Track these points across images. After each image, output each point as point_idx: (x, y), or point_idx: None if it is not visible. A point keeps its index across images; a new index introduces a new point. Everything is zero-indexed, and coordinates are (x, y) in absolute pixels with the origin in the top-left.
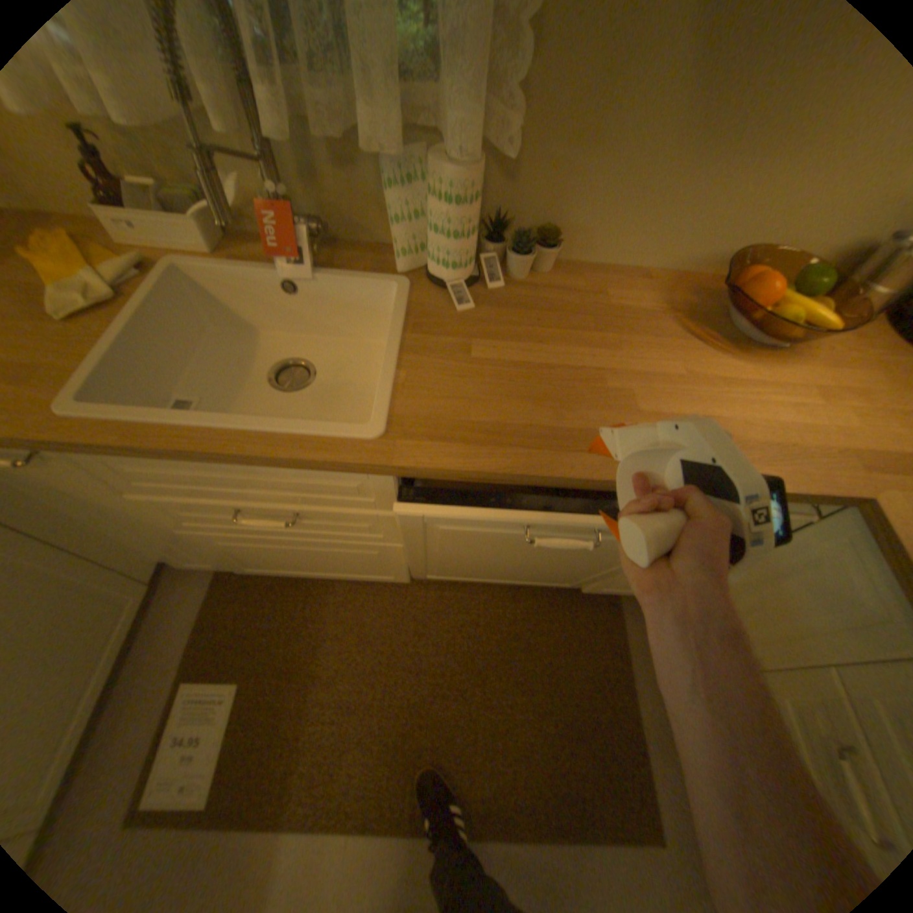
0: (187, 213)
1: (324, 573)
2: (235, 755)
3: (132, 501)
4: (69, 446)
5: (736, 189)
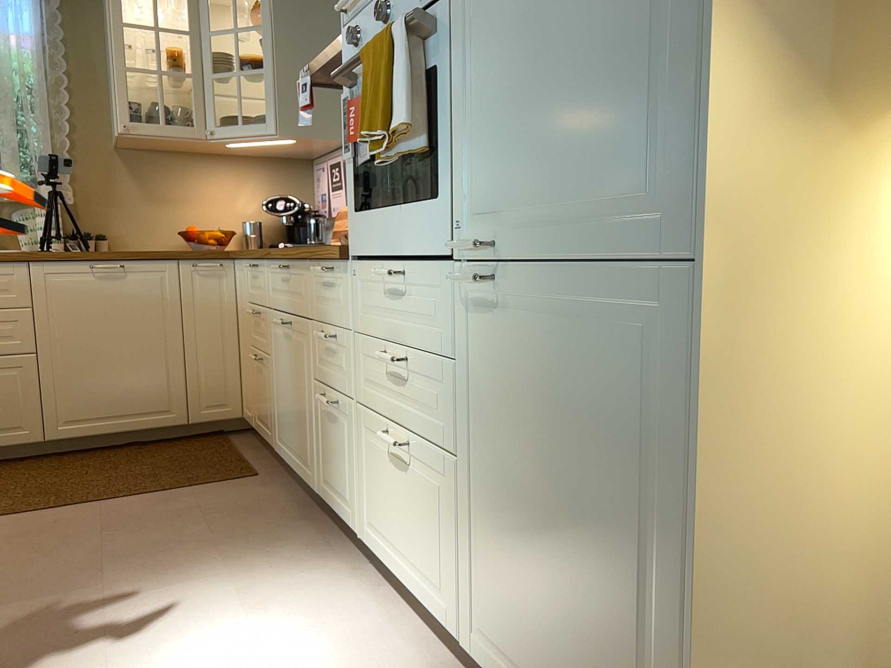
0: None
1: None
2: None
3: None
4: None
5: (175, 216)
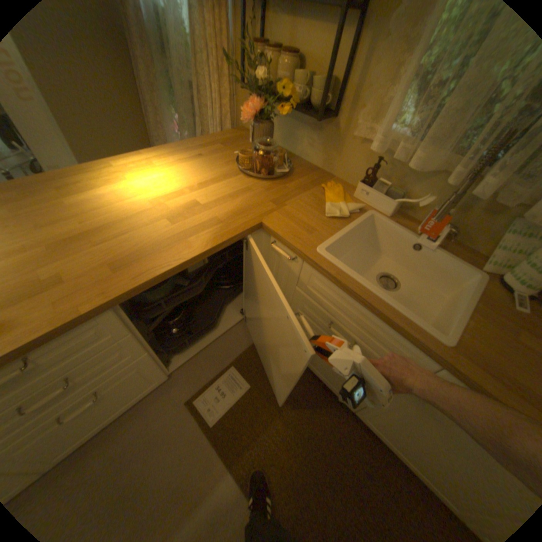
0: (397, 200)
1: (320, 372)
2: (233, 417)
3: (297, 290)
4: (316, 264)
5: None
